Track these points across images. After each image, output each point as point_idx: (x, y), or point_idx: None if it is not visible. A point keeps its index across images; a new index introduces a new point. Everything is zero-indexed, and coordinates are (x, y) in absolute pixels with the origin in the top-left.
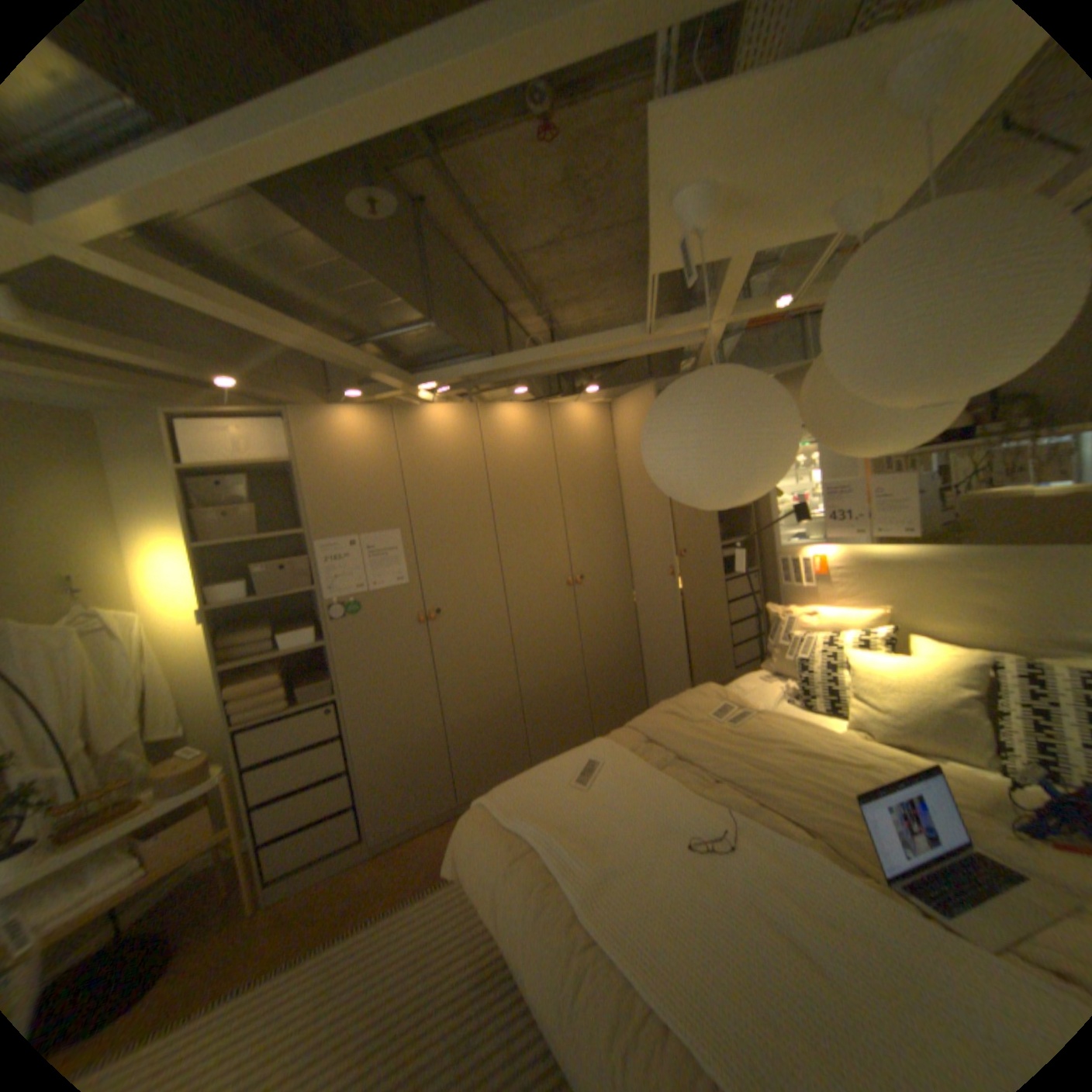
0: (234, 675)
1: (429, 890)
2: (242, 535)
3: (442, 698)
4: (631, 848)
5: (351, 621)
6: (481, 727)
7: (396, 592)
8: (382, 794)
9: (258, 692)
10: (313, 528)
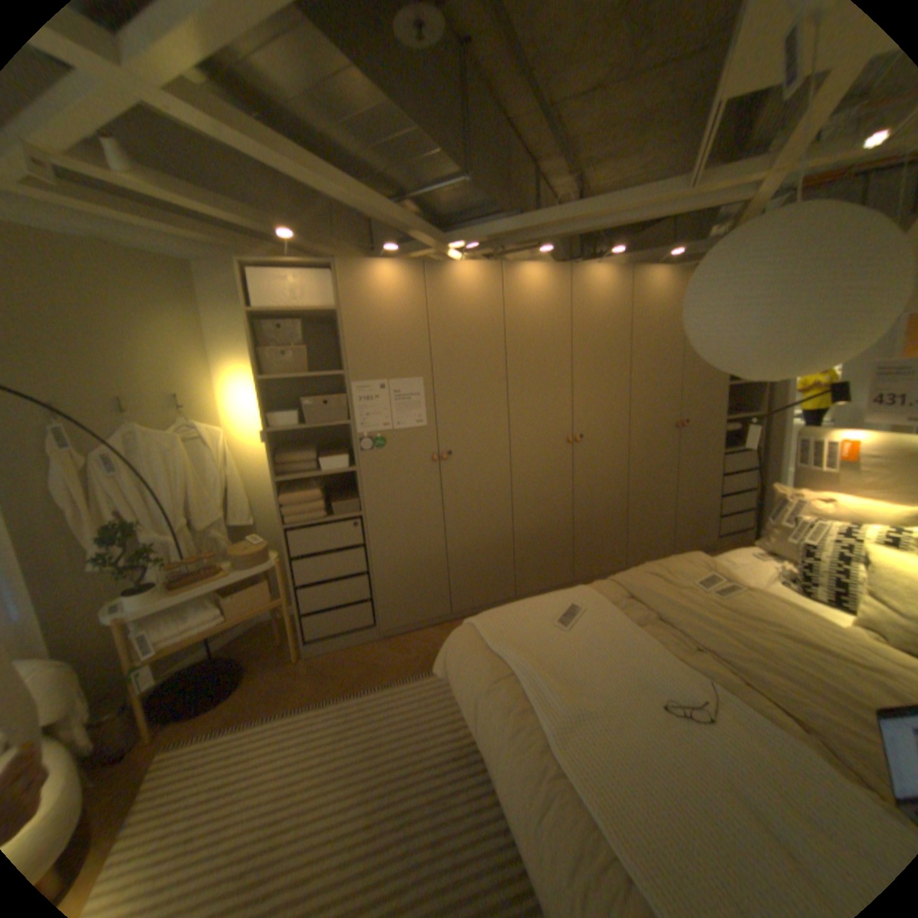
0: (288, 485)
1: (424, 674)
2: (296, 372)
3: (446, 526)
4: (607, 695)
5: (377, 453)
6: (477, 554)
7: (416, 432)
8: (394, 594)
9: (304, 501)
10: (351, 370)
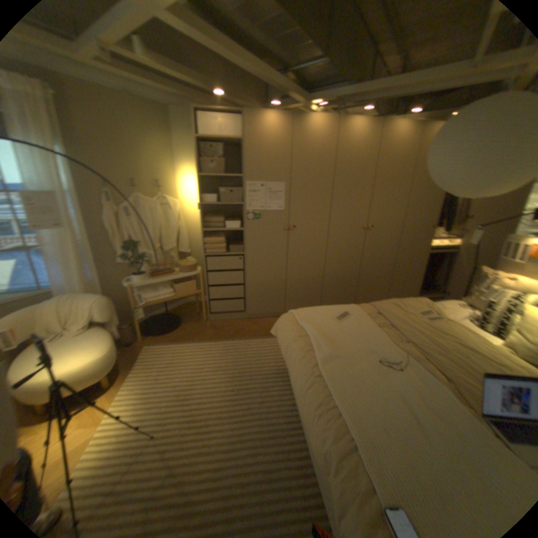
0: (207, 234)
1: (265, 337)
2: (216, 173)
3: (287, 266)
4: (351, 351)
5: (254, 222)
6: (301, 284)
7: (276, 213)
8: (255, 297)
9: (215, 242)
10: (246, 174)
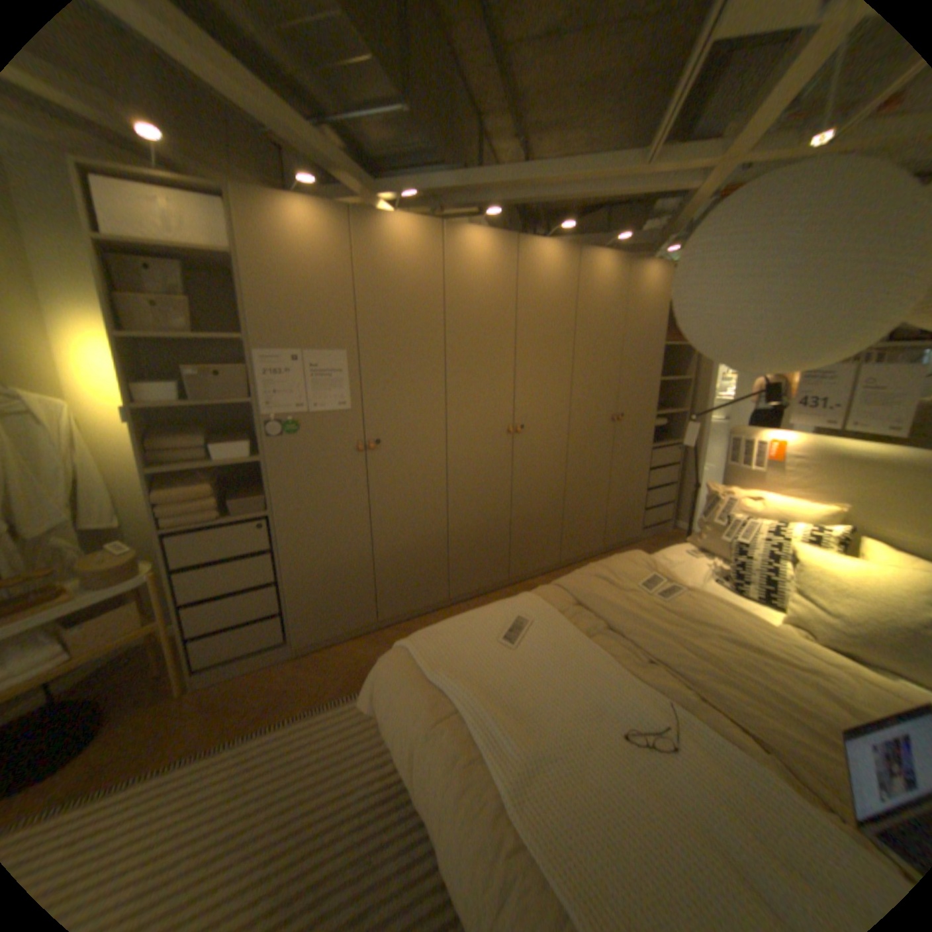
0: (165, 478)
1: (345, 698)
2: (173, 331)
3: (373, 525)
4: (562, 728)
5: (288, 440)
6: (407, 556)
7: (337, 417)
8: (308, 606)
9: (188, 499)
10: (253, 335)
